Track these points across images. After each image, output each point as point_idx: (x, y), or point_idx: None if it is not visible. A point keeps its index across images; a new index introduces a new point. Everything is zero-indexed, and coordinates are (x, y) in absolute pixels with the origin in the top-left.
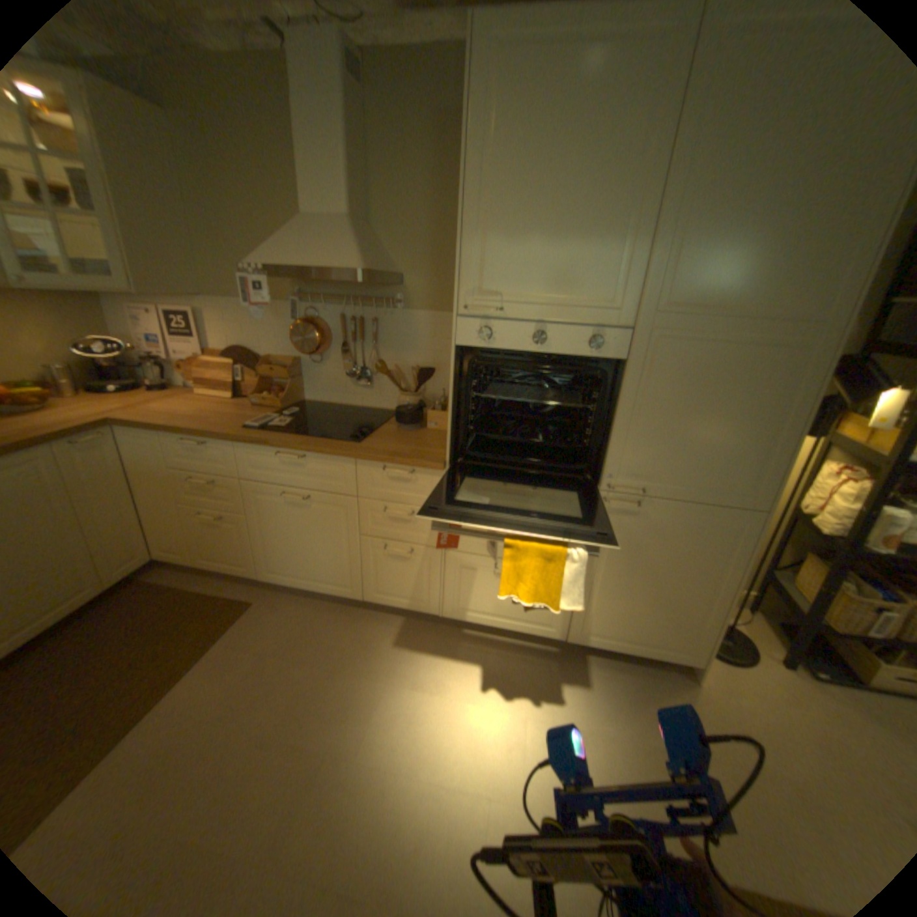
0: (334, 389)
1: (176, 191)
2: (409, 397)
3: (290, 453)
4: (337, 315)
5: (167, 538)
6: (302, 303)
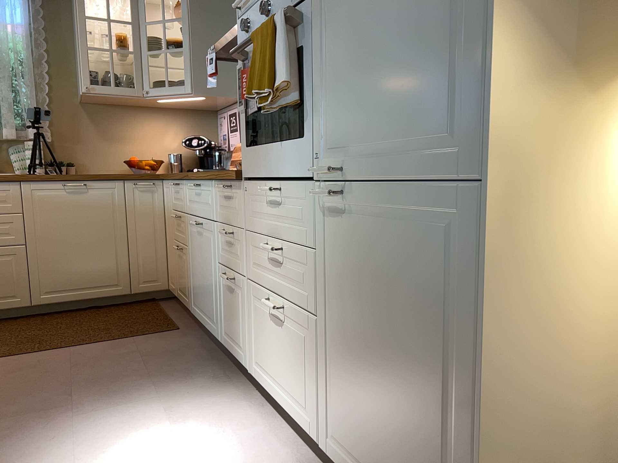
0: None
1: None
2: None
3: (196, 183)
4: None
5: (171, 268)
6: None
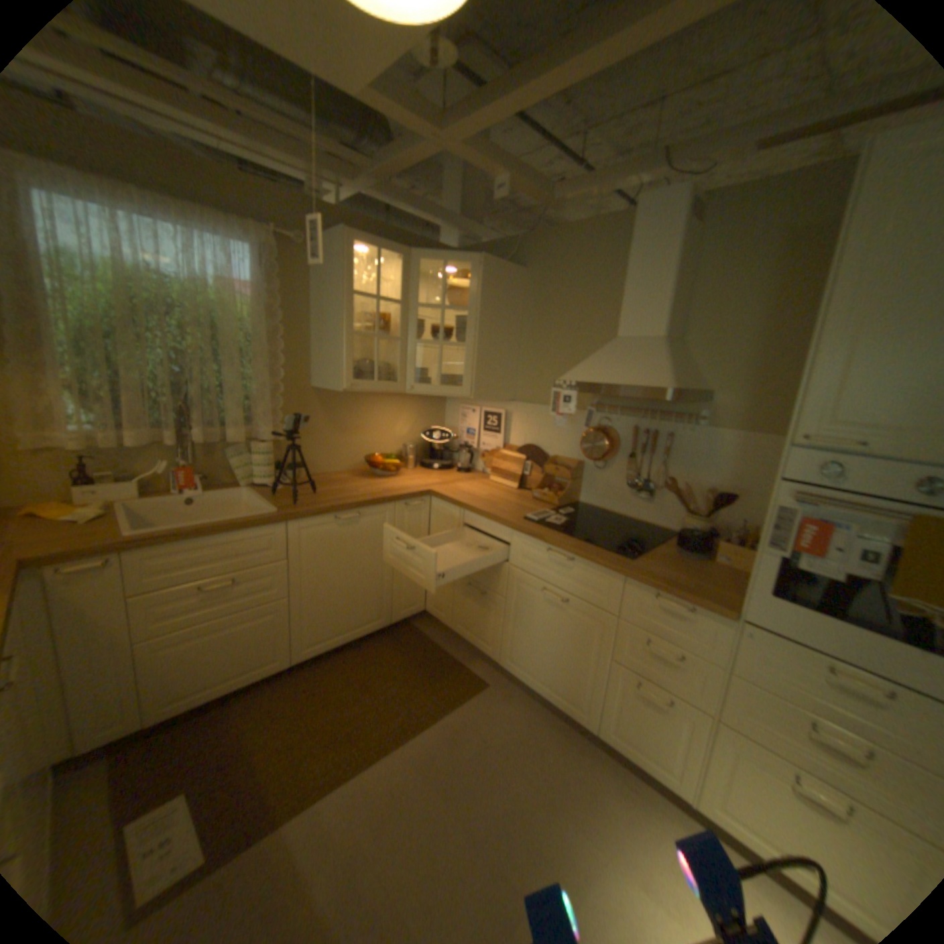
0: (610, 495)
1: (517, 322)
2: (697, 520)
3: (560, 552)
4: (630, 425)
5: (440, 595)
6: (597, 412)
